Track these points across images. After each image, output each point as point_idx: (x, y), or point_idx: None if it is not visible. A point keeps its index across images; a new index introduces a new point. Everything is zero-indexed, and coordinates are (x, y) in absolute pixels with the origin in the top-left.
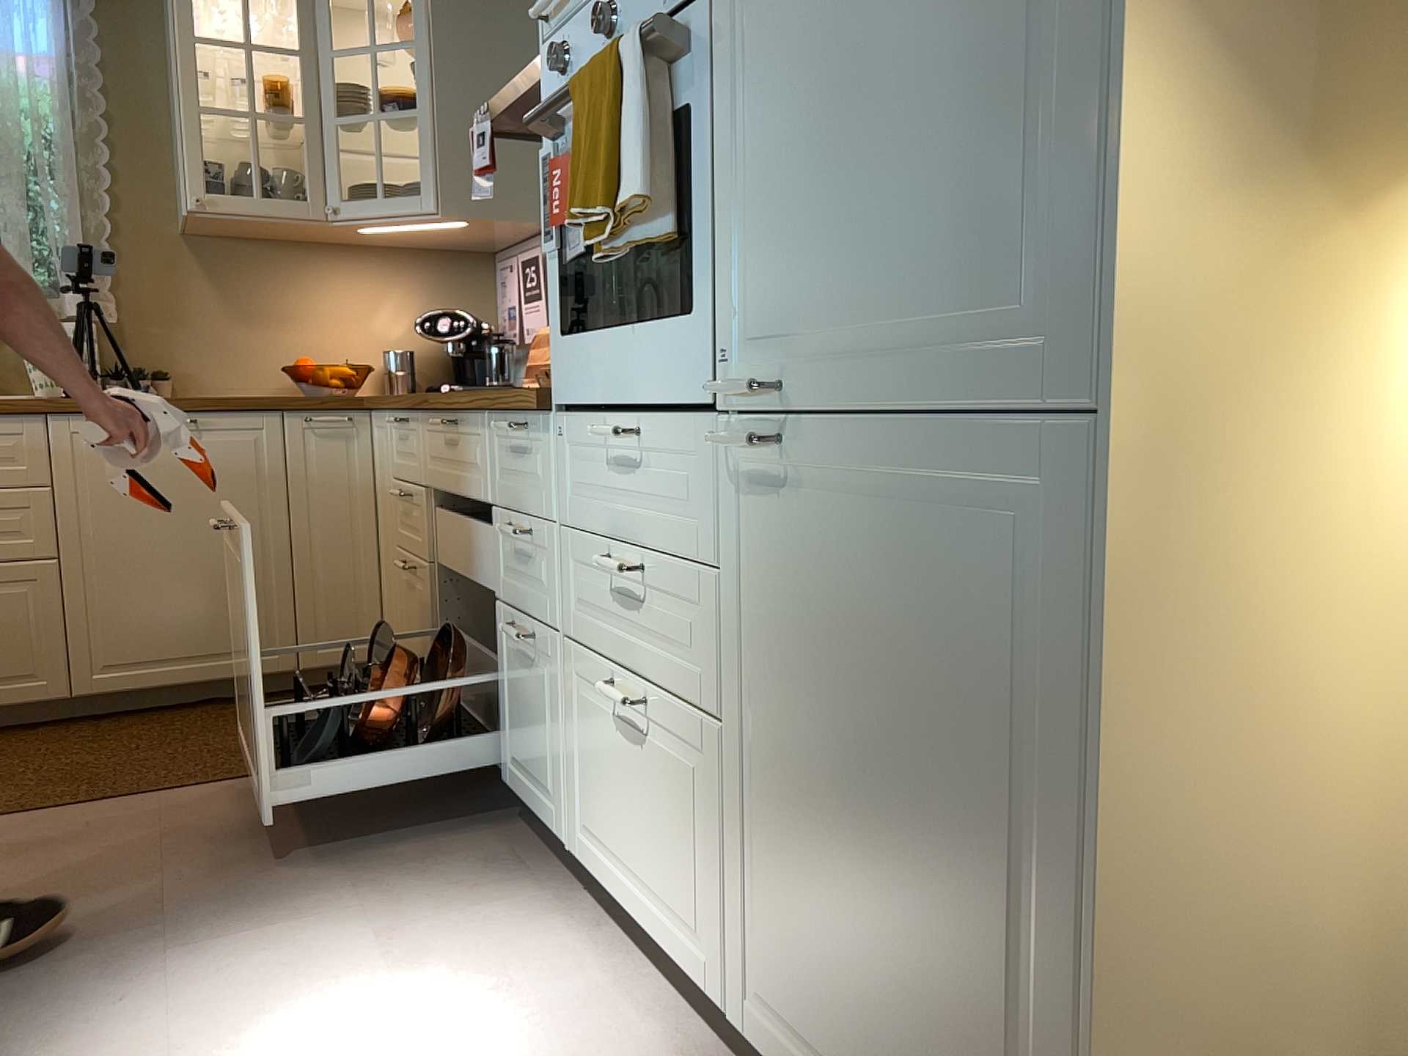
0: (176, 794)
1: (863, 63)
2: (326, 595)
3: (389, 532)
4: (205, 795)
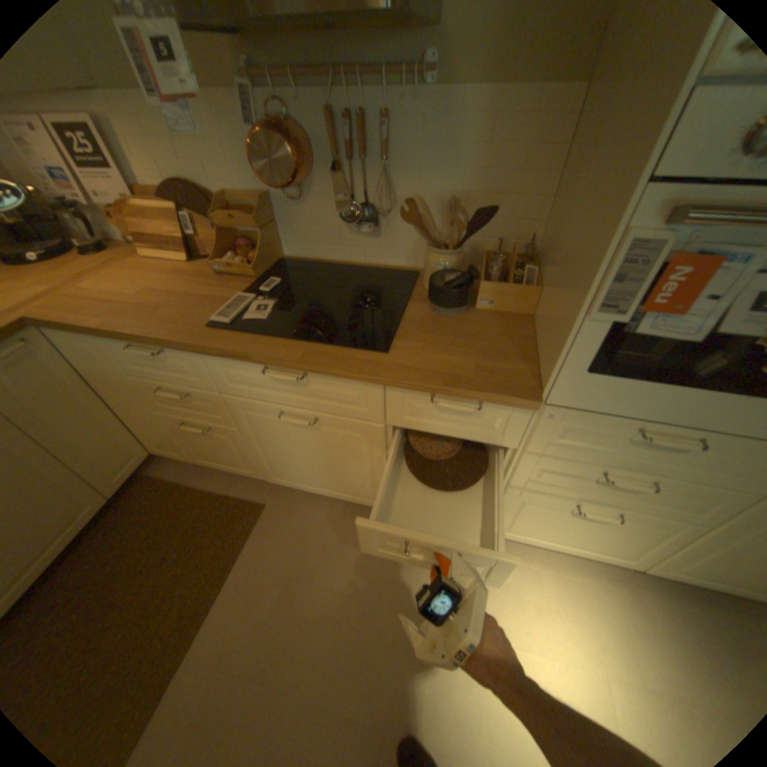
0: (195, 646)
1: None
2: (95, 455)
3: (134, 403)
4: (214, 629)
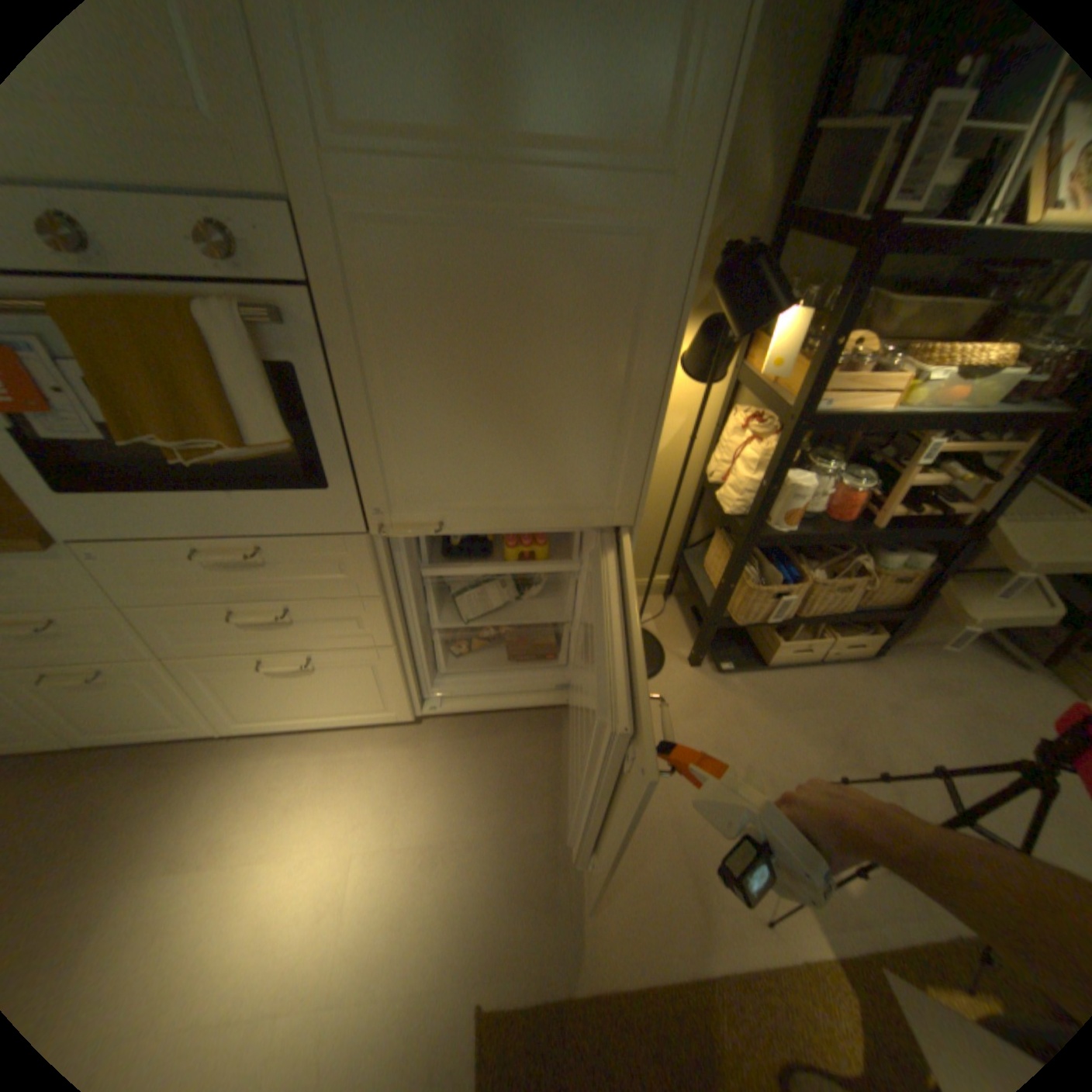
0: None
1: (493, 389)
2: None
3: None
4: None
